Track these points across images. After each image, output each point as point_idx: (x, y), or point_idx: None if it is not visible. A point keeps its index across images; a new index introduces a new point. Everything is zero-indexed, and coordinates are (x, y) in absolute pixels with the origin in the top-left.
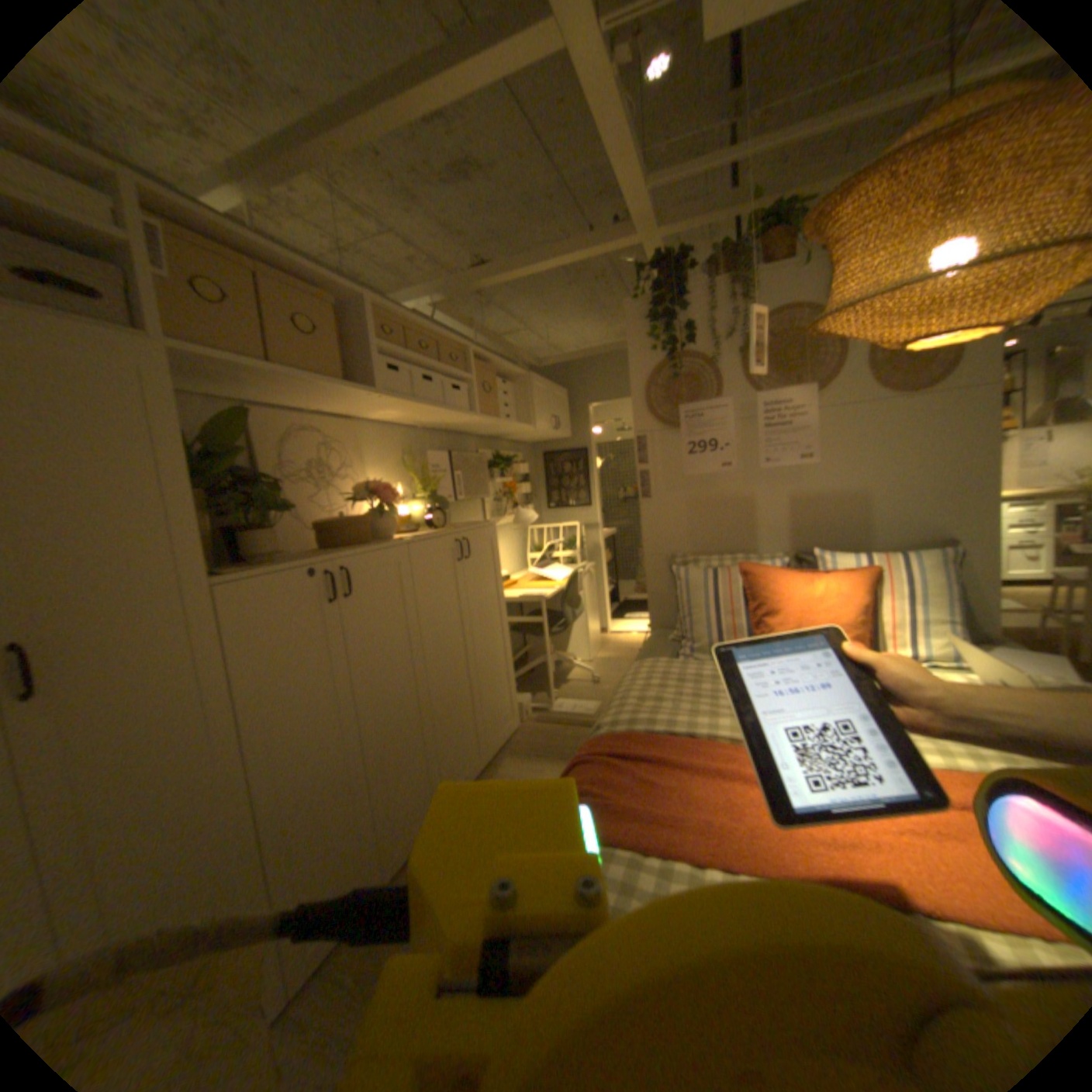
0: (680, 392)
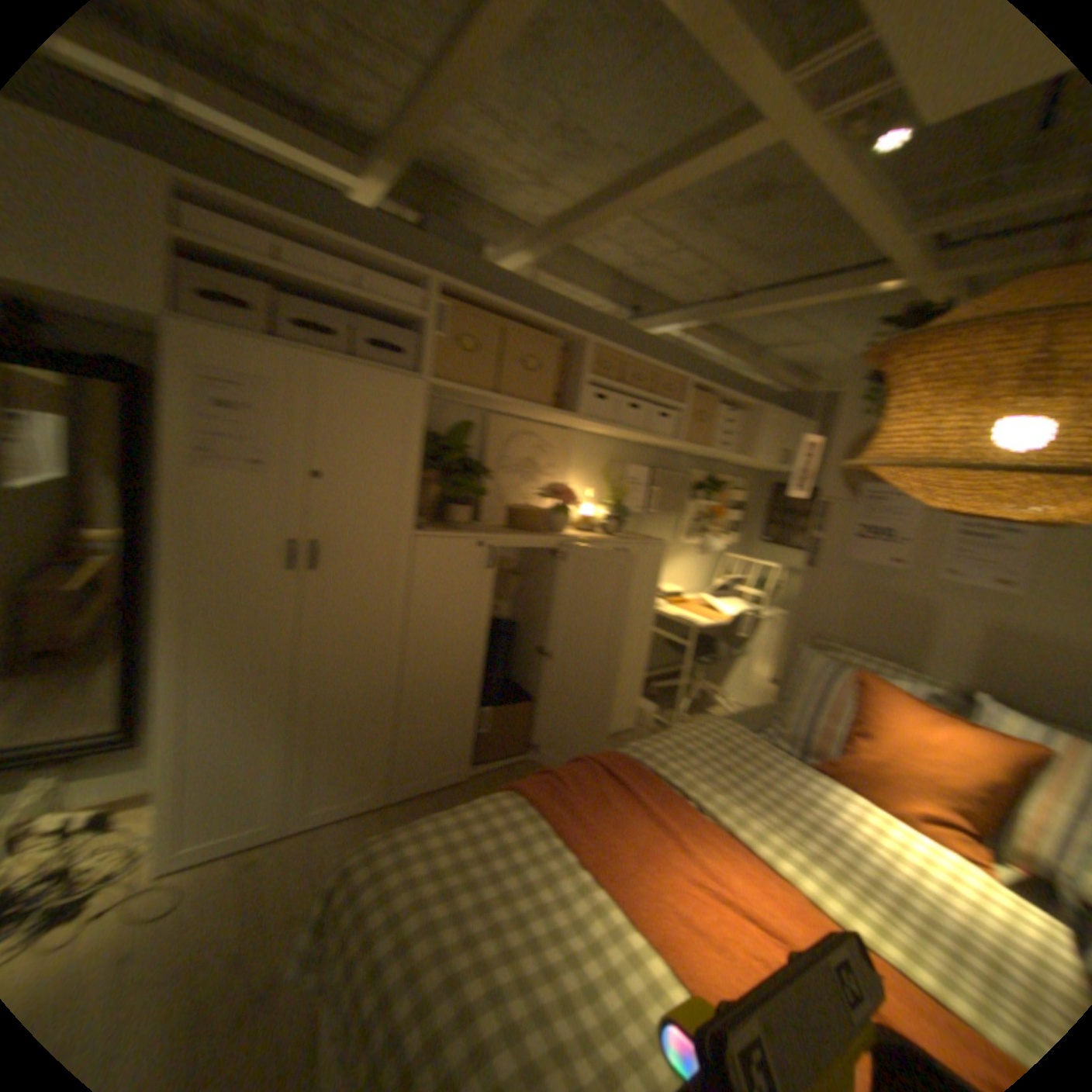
0: None
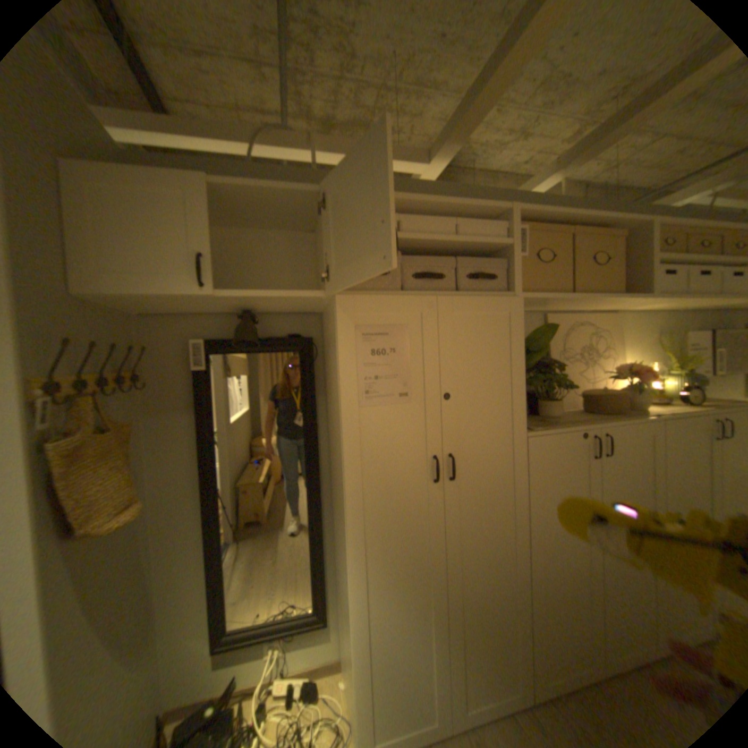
0: None
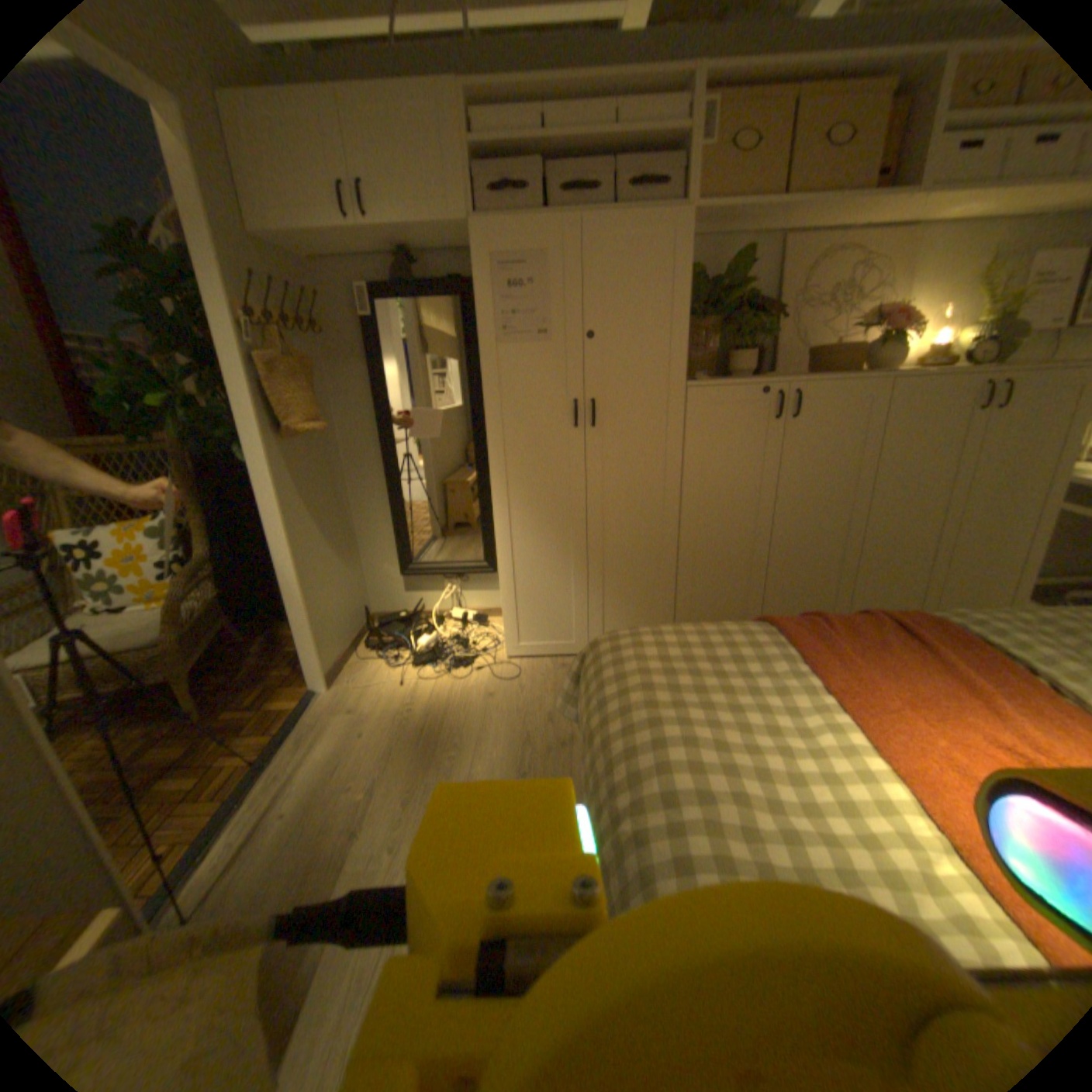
0: None
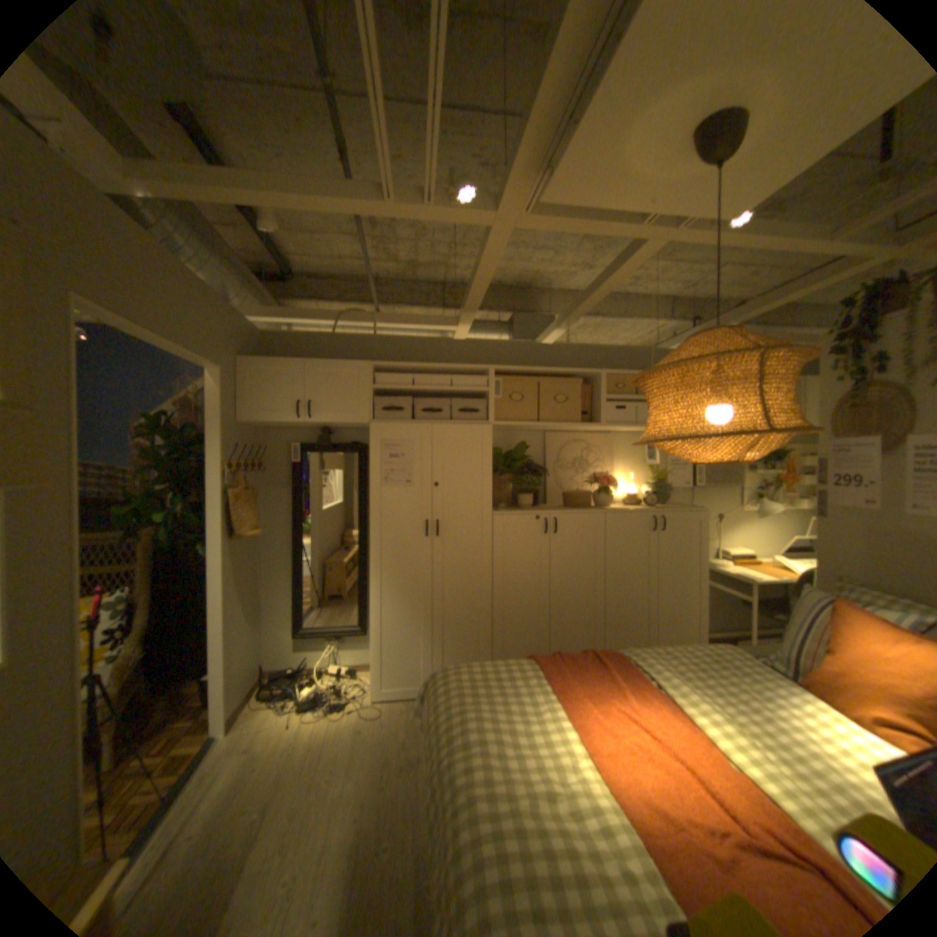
0: (864, 423)
